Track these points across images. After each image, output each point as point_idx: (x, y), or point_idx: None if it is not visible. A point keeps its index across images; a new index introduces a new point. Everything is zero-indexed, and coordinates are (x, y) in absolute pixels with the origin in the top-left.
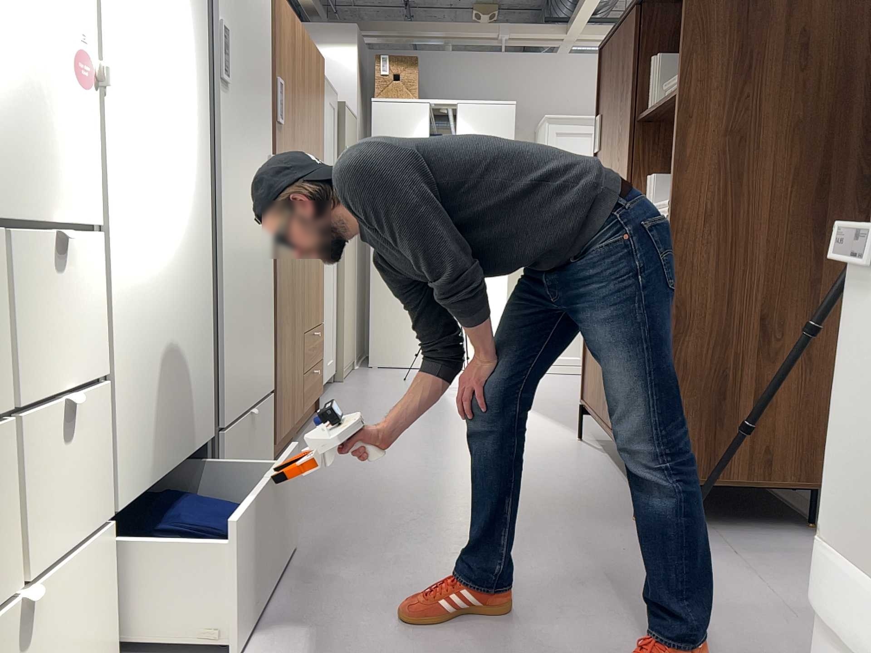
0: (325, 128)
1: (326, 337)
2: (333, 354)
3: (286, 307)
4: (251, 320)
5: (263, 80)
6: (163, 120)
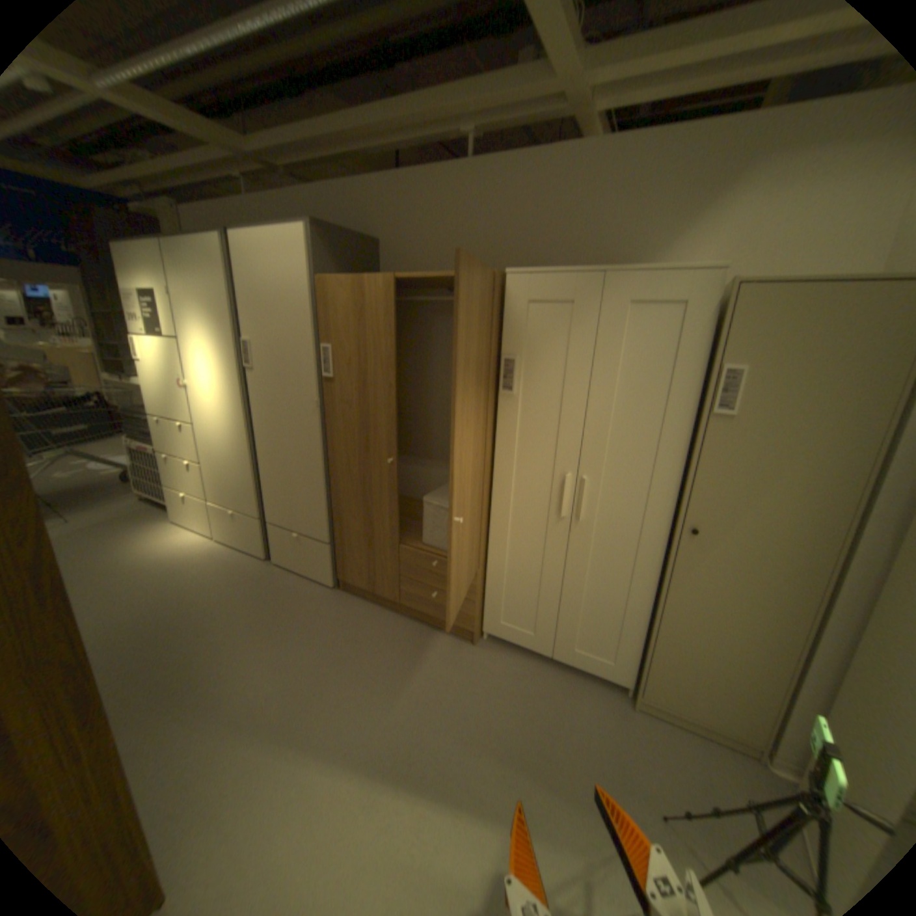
0: (580, 349)
1: (572, 617)
2: (624, 662)
3: (354, 507)
4: (293, 490)
5: (300, 354)
6: (214, 394)
